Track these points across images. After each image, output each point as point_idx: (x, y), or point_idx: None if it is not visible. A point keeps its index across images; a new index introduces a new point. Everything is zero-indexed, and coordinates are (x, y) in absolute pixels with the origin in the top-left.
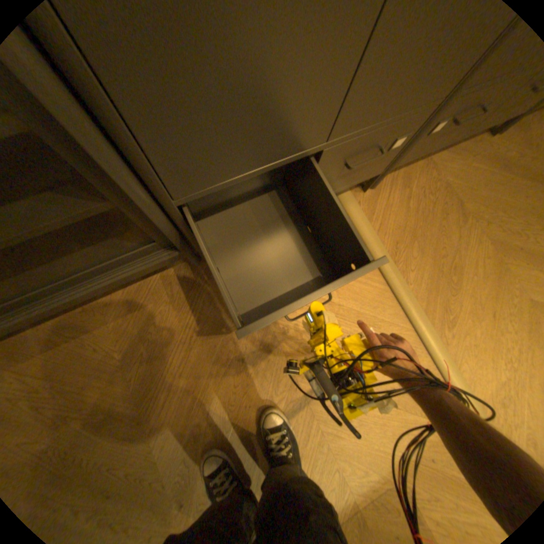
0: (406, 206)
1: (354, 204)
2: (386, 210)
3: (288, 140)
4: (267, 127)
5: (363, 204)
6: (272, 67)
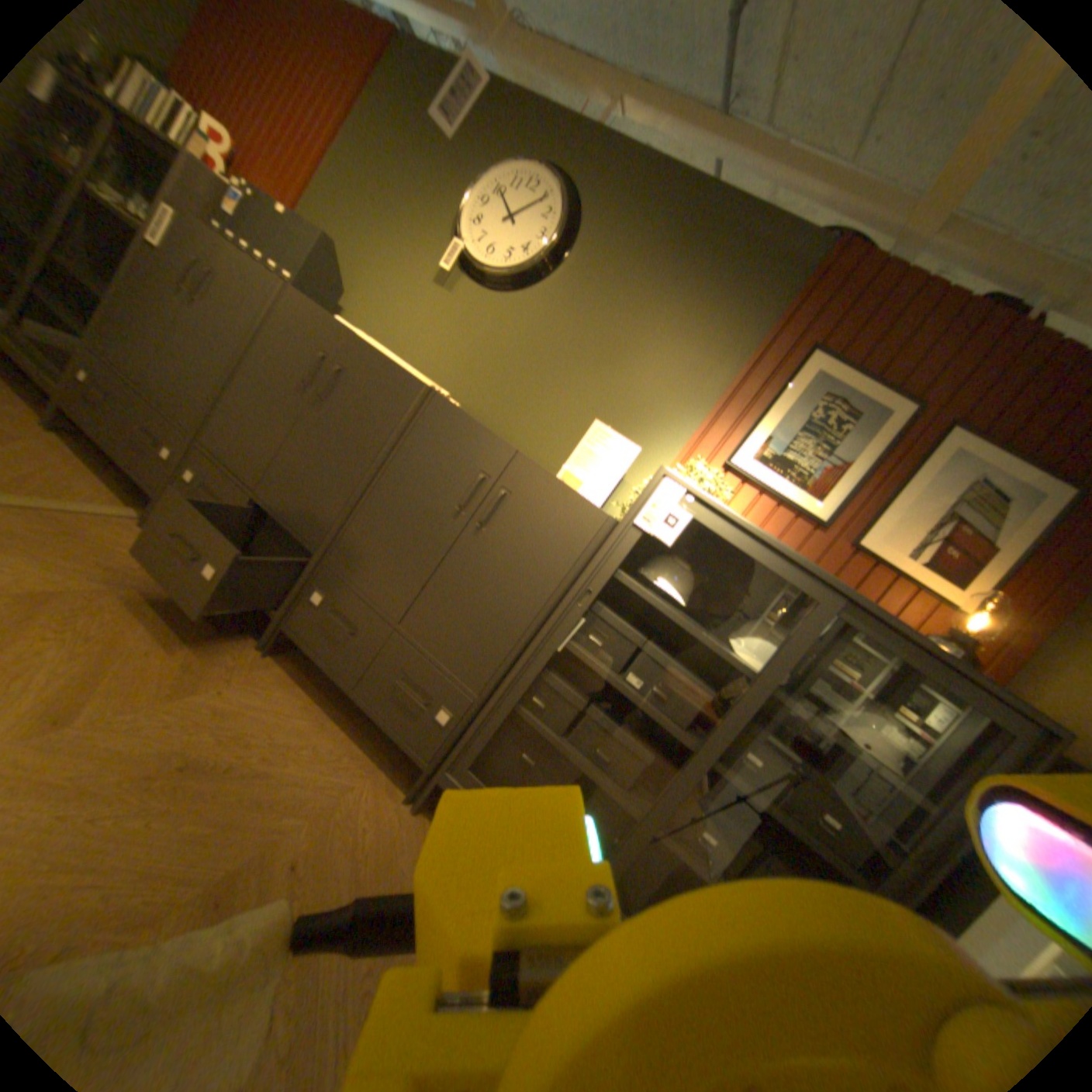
0: (119, 543)
1: (119, 508)
2: (112, 528)
3: (128, 360)
4: (127, 344)
5: (120, 518)
6: (138, 324)
